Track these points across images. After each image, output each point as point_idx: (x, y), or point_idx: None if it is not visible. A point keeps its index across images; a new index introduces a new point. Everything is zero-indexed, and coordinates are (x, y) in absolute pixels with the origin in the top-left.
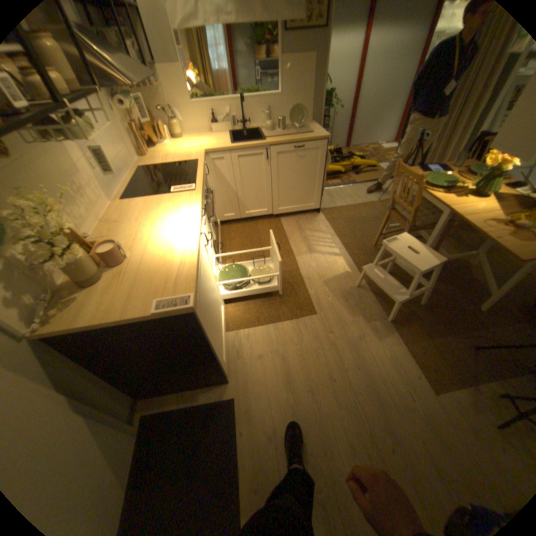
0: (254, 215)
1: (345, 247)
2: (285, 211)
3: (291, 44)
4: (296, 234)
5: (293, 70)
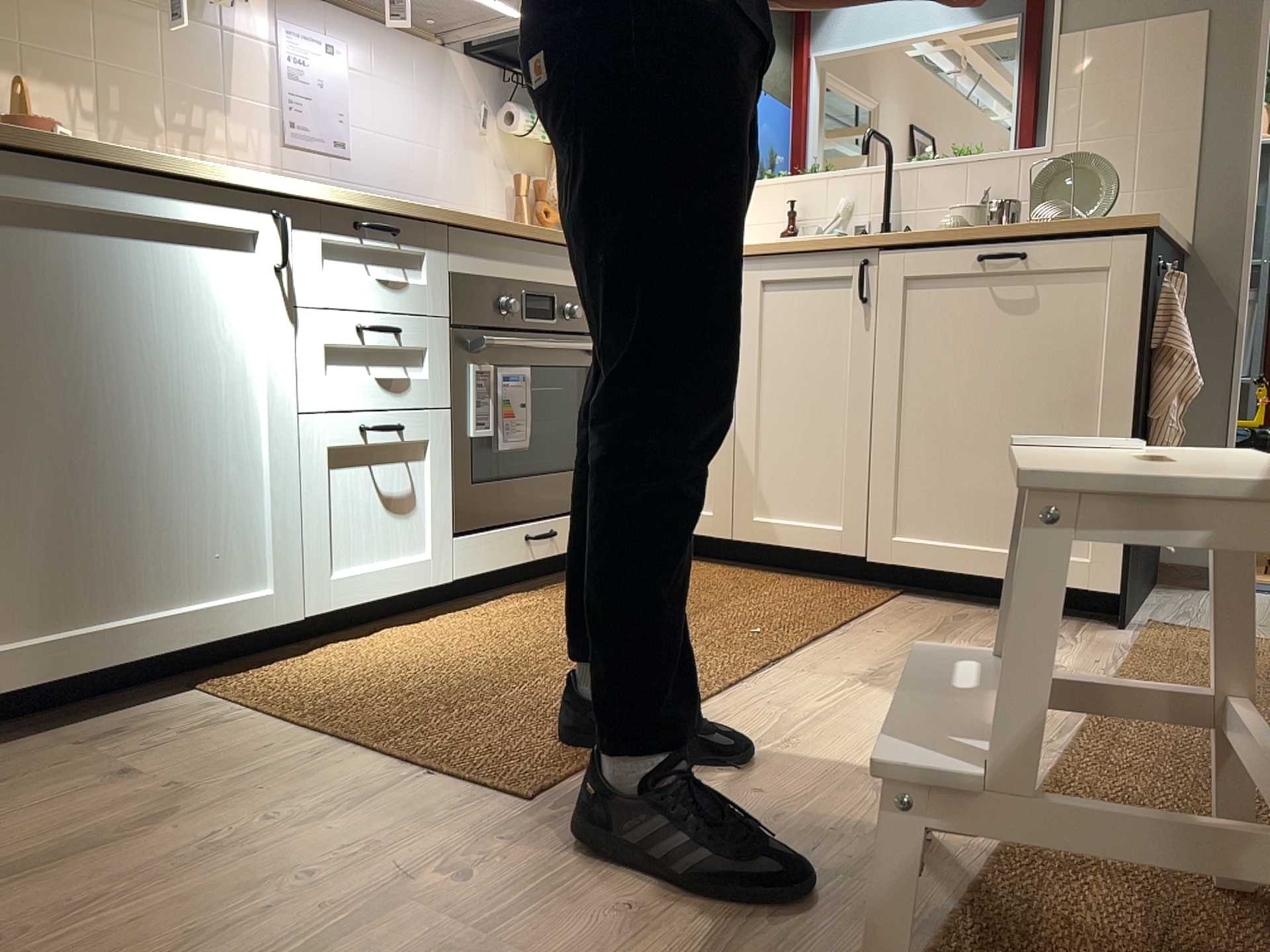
0: (787, 541)
1: (1086, 727)
2: (927, 561)
3: (1093, 6)
4: (887, 630)
5: (1101, 79)
